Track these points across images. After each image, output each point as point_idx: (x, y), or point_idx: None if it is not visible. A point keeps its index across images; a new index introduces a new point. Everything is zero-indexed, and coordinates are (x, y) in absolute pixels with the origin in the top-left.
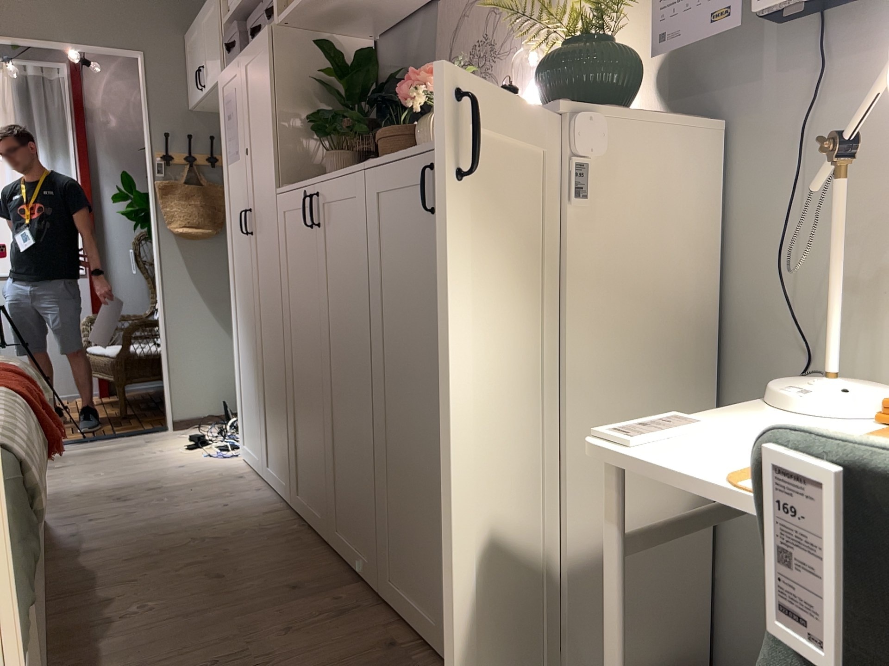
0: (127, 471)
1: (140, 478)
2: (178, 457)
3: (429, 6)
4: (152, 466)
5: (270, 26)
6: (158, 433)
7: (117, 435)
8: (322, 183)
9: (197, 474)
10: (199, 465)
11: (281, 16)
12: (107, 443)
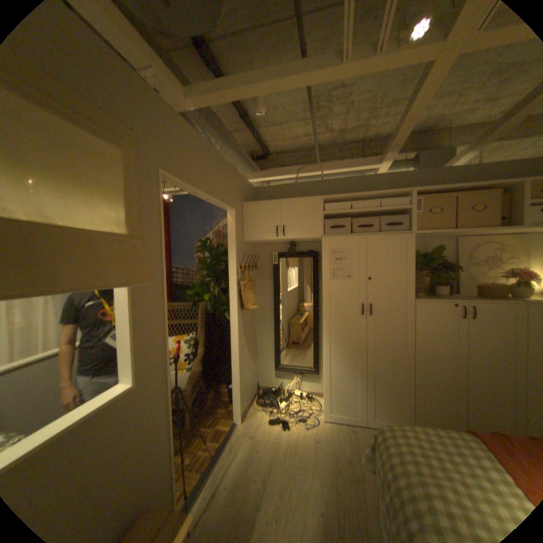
0: (306, 462)
1: (326, 462)
2: (298, 438)
3: (445, 237)
4: (306, 451)
5: (413, 235)
6: (237, 430)
7: (223, 444)
8: (480, 304)
9: (336, 442)
10: (321, 437)
11: (421, 233)
12: (231, 453)
